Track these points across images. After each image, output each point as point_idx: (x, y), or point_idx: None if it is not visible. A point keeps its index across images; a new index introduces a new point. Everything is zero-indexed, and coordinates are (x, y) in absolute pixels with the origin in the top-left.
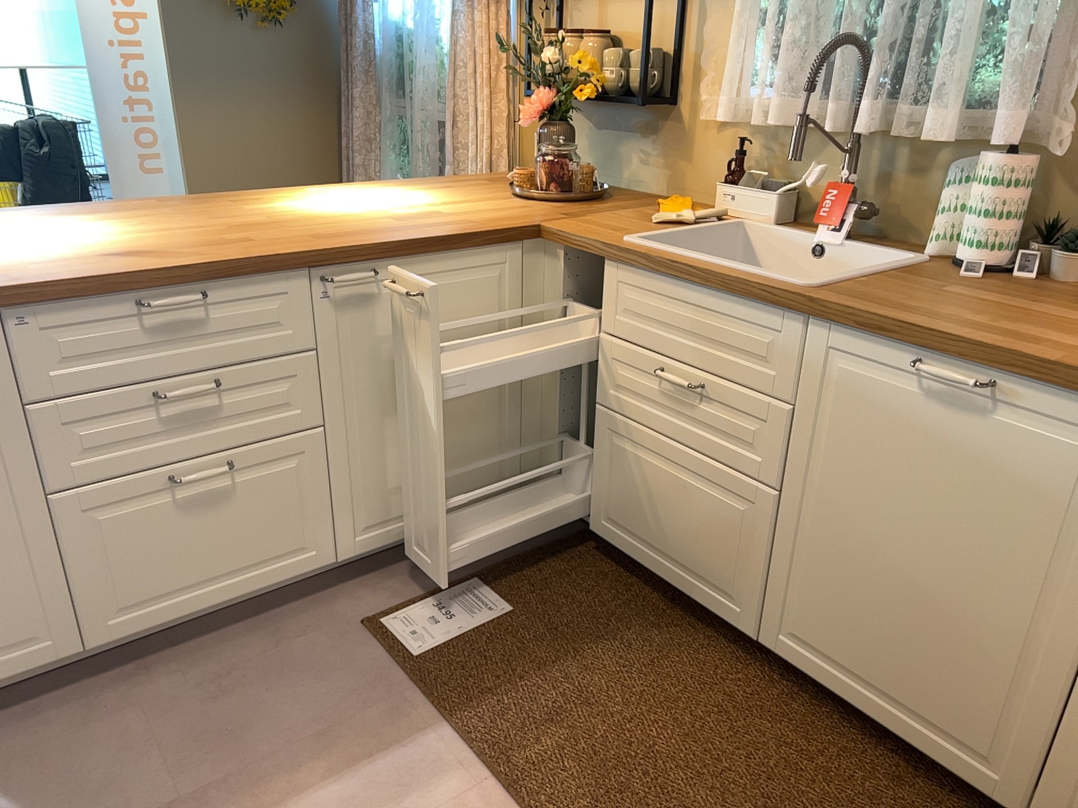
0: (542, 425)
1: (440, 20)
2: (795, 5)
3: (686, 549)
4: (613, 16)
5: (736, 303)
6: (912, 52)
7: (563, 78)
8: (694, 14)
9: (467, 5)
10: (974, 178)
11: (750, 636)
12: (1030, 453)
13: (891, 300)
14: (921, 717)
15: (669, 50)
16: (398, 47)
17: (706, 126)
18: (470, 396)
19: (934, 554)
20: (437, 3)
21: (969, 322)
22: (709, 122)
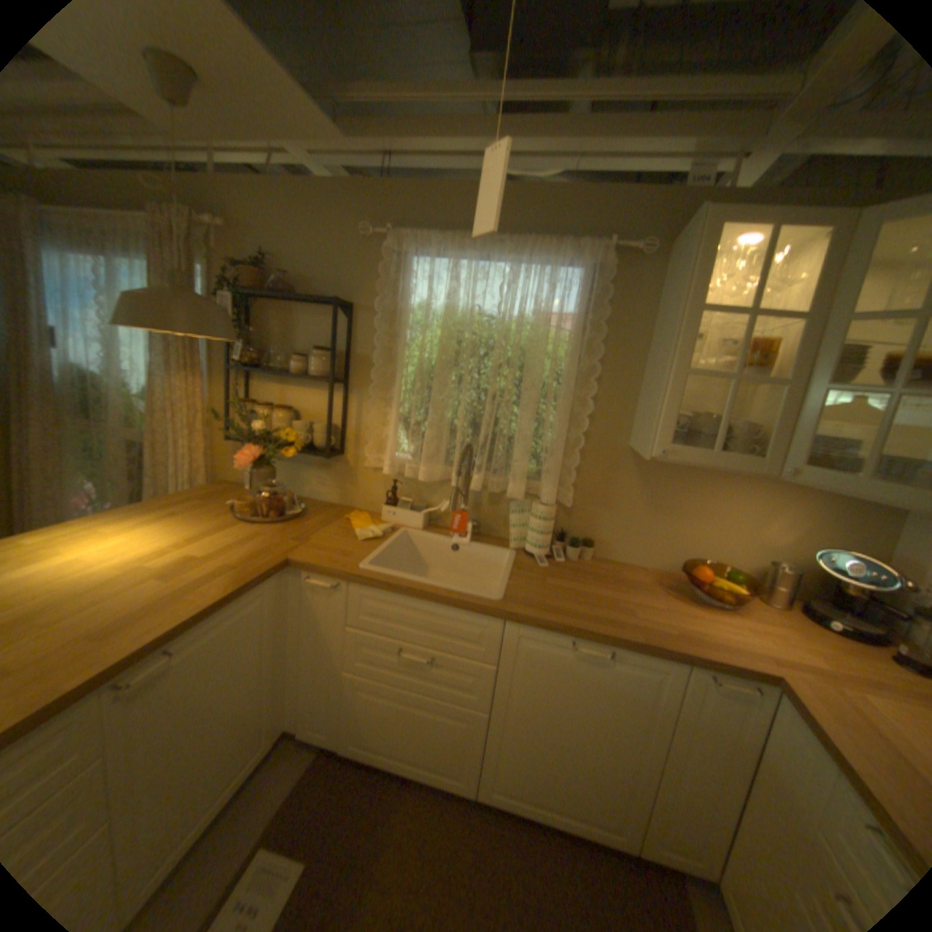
0: (287, 688)
1: (128, 371)
2: (432, 420)
3: (421, 757)
4: (293, 396)
5: (455, 612)
6: (496, 451)
7: (268, 438)
8: (355, 405)
9: (161, 369)
10: (534, 514)
11: (471, 799)
12: (634, 684)
13: (540, 601)
14: (582, 821)
15: (337, 422)
16: (78, 382)
17: (367, 468)
18: (240, 702)
19: (586, 738)
20: (125, 360)
21: (585, 613)
22: (370, 466)
